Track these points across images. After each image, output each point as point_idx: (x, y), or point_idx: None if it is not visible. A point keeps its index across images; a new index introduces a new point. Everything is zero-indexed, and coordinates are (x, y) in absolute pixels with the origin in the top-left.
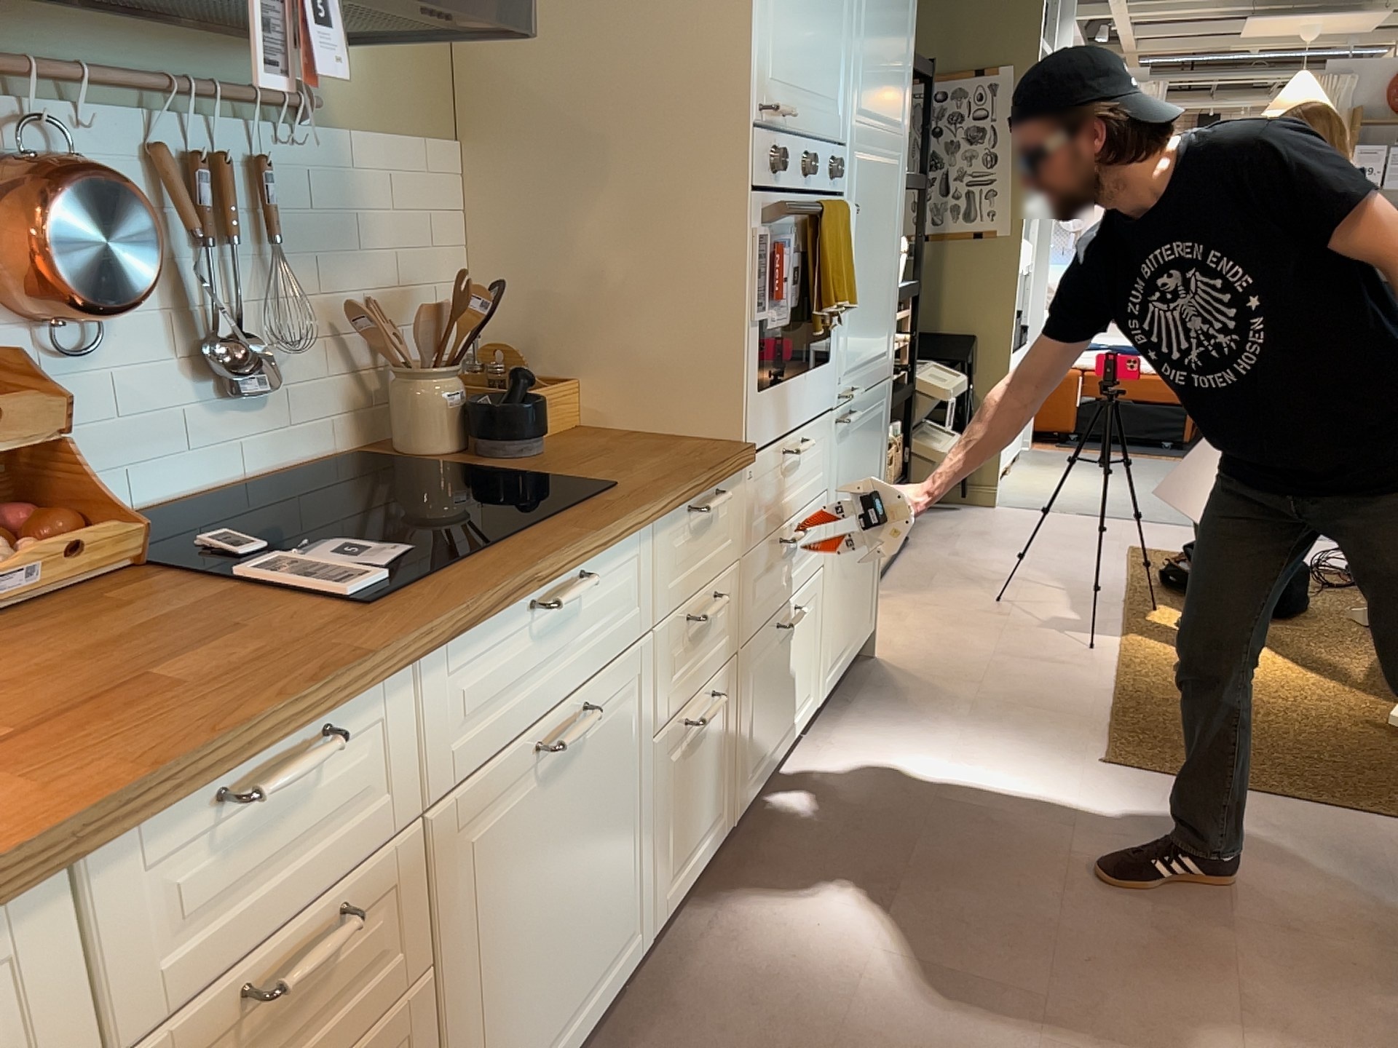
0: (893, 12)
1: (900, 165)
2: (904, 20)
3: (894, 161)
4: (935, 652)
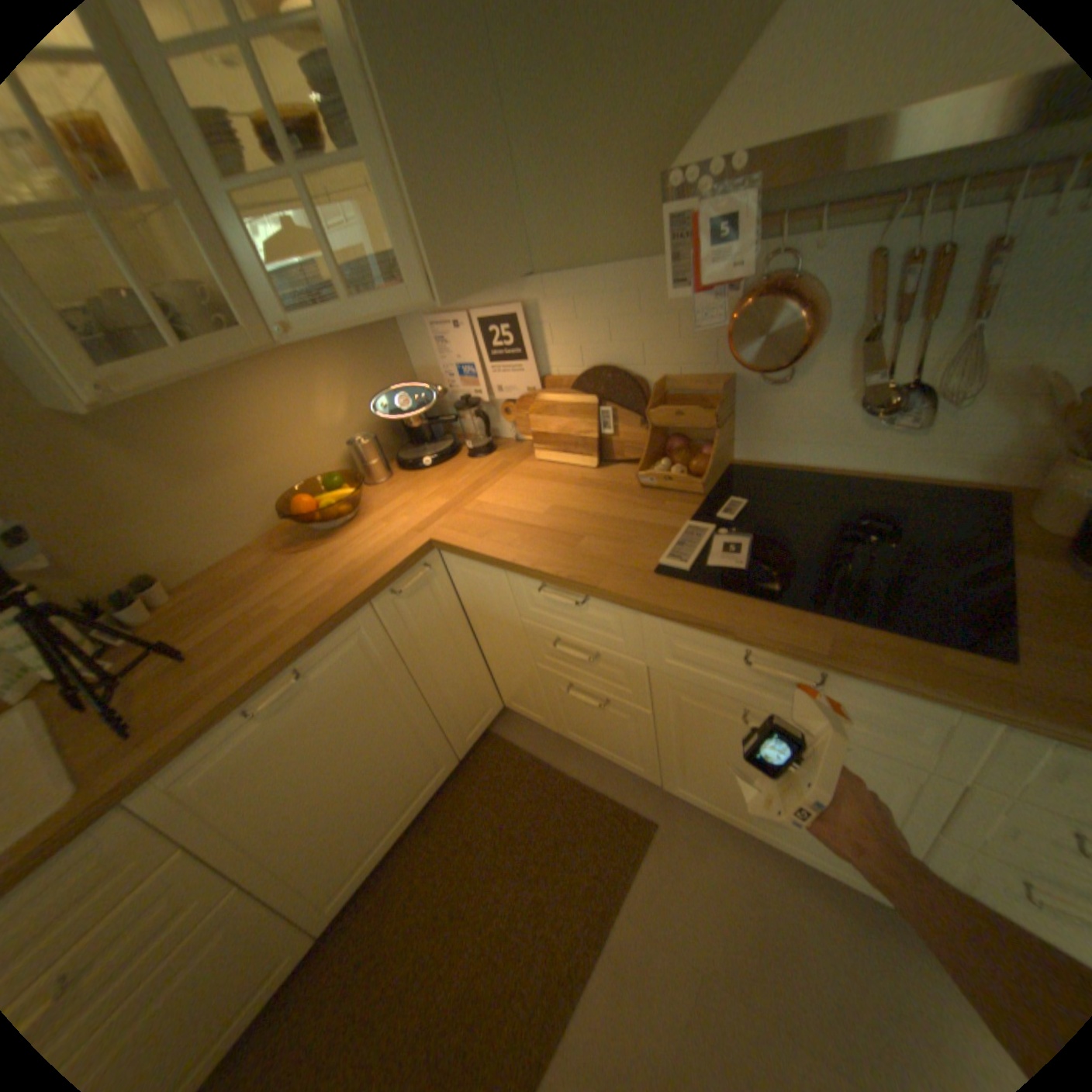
0: None
1: None
2: None
3: None
4: None
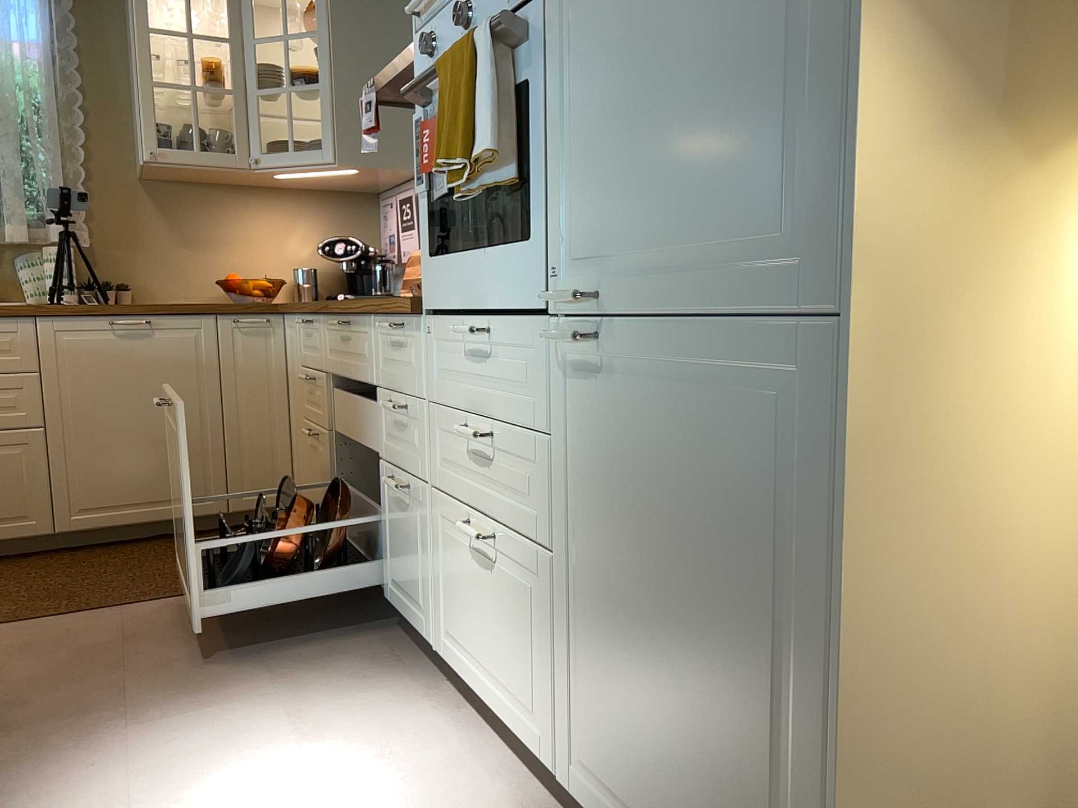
0: None
1: None
2: None
3: None
4: None
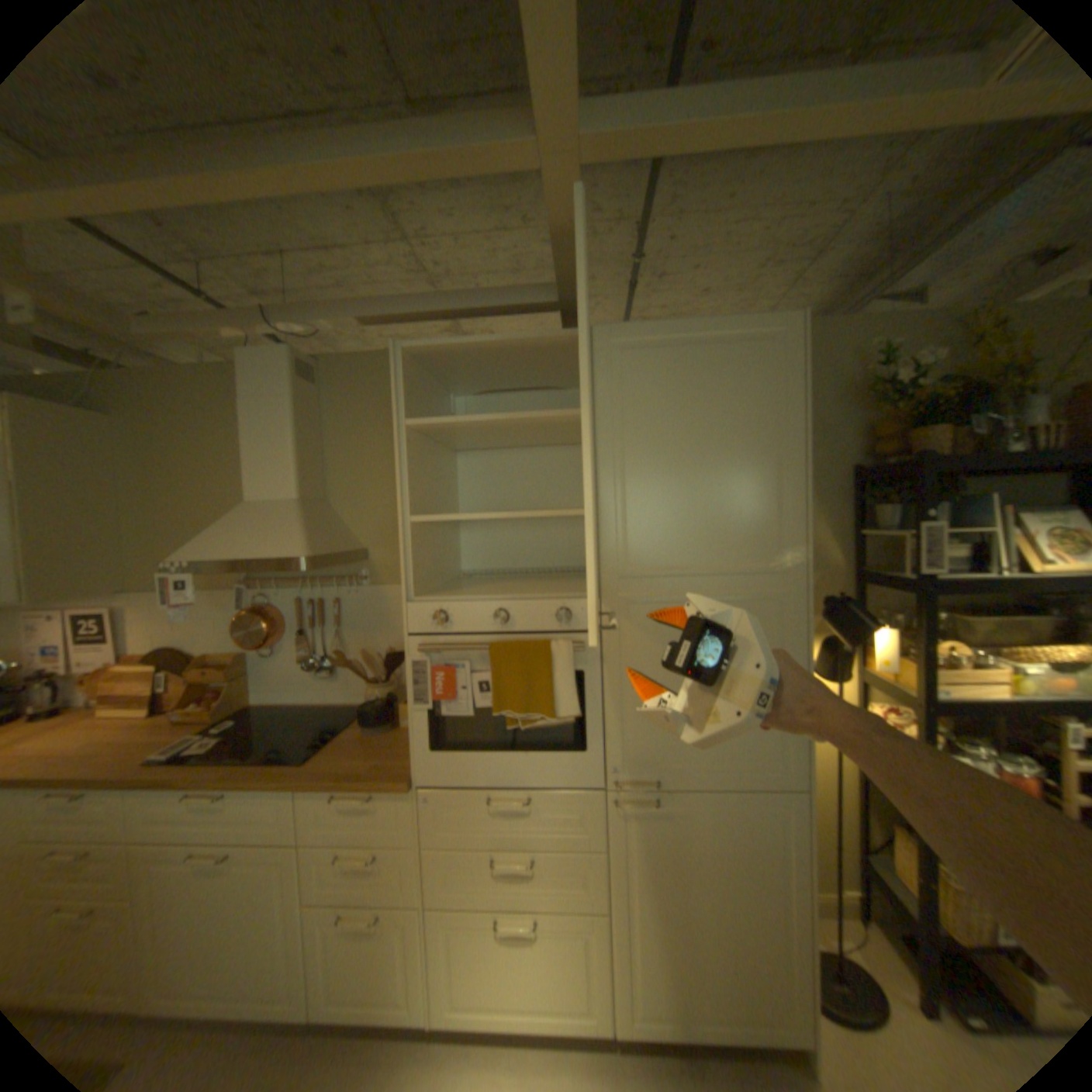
0: (708, 479)
1: (784, 597)
2: (750, 477)
3: (756, 594)
4: None
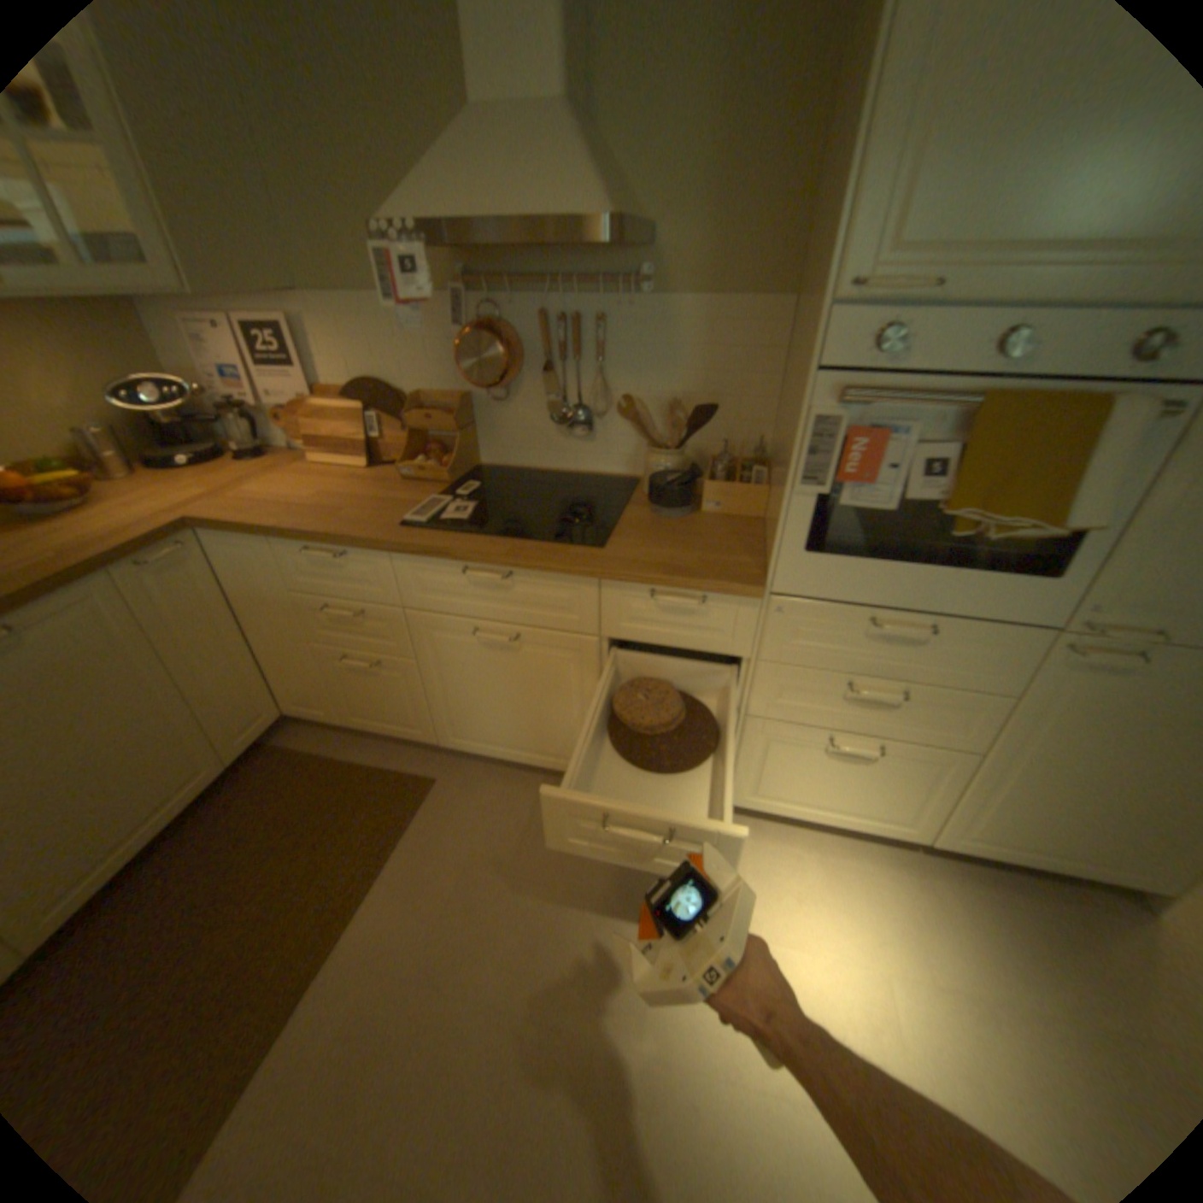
0: None
1: None
2: None
3: None
4: None
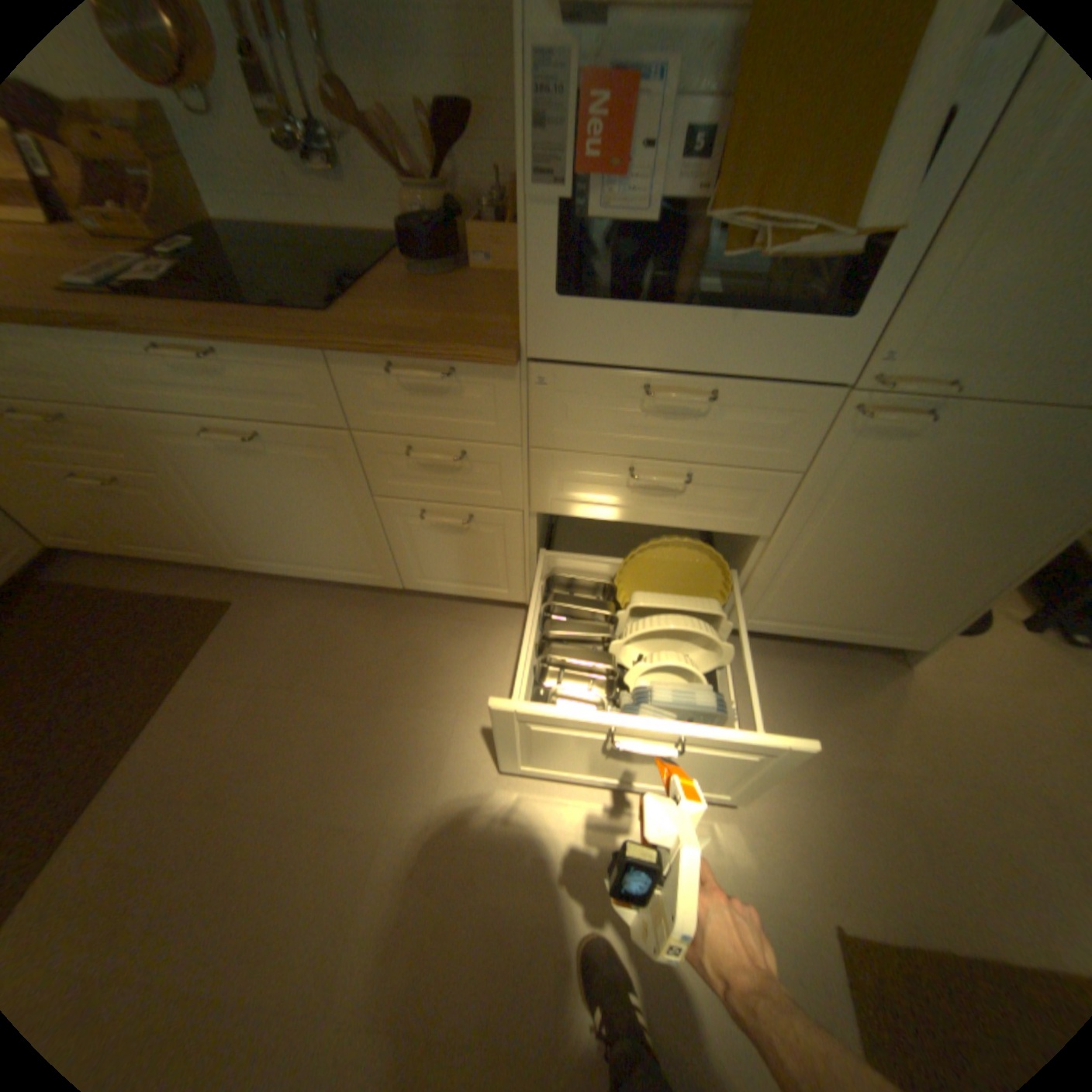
0: None
1: None
2: None
3: None
4: (979, 728)
